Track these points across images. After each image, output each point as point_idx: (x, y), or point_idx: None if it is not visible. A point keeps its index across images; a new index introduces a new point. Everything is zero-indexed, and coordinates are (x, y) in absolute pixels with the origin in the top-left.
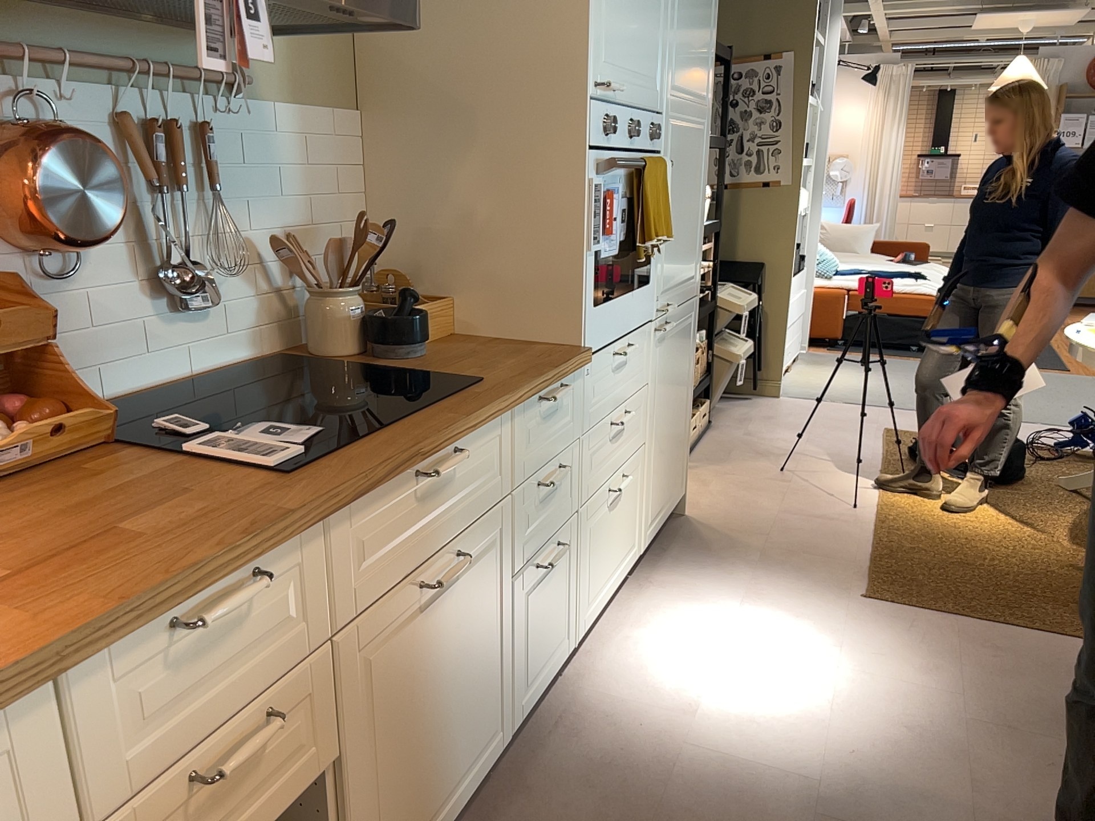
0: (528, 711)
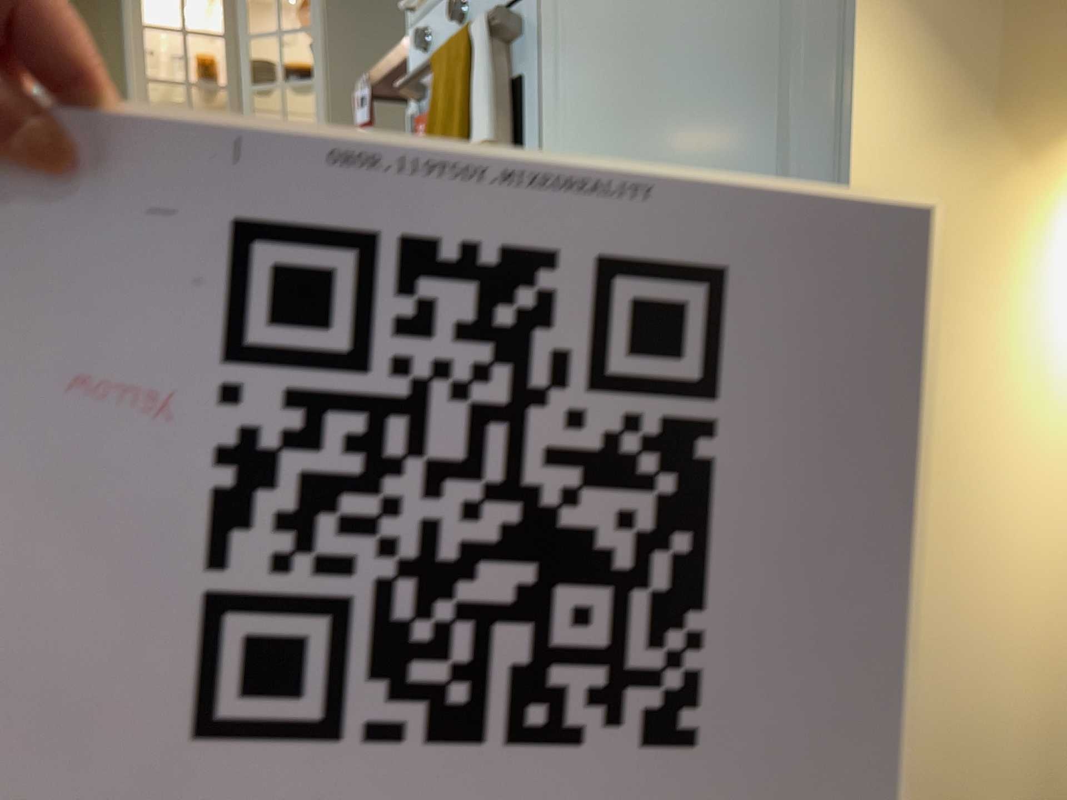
0: None
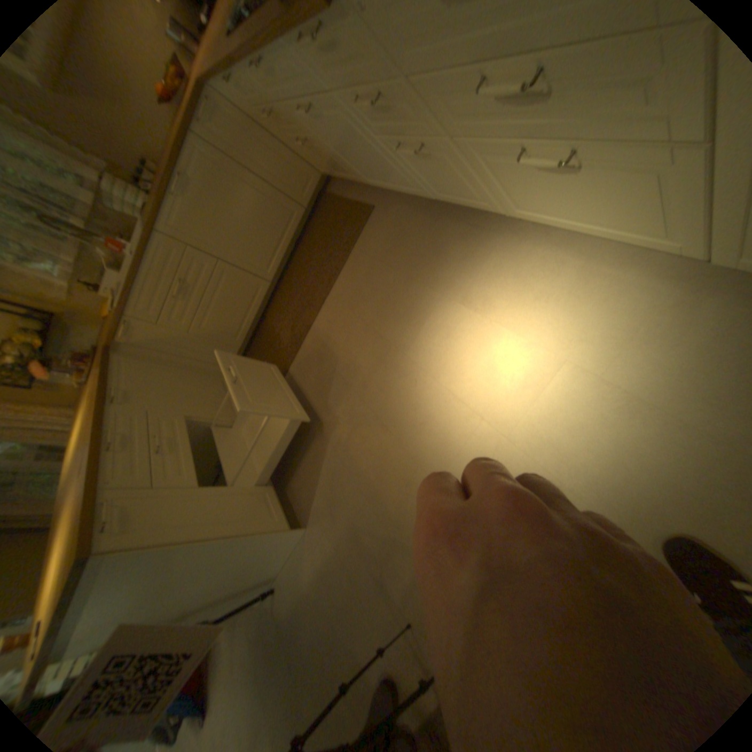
0: (452, 200)
